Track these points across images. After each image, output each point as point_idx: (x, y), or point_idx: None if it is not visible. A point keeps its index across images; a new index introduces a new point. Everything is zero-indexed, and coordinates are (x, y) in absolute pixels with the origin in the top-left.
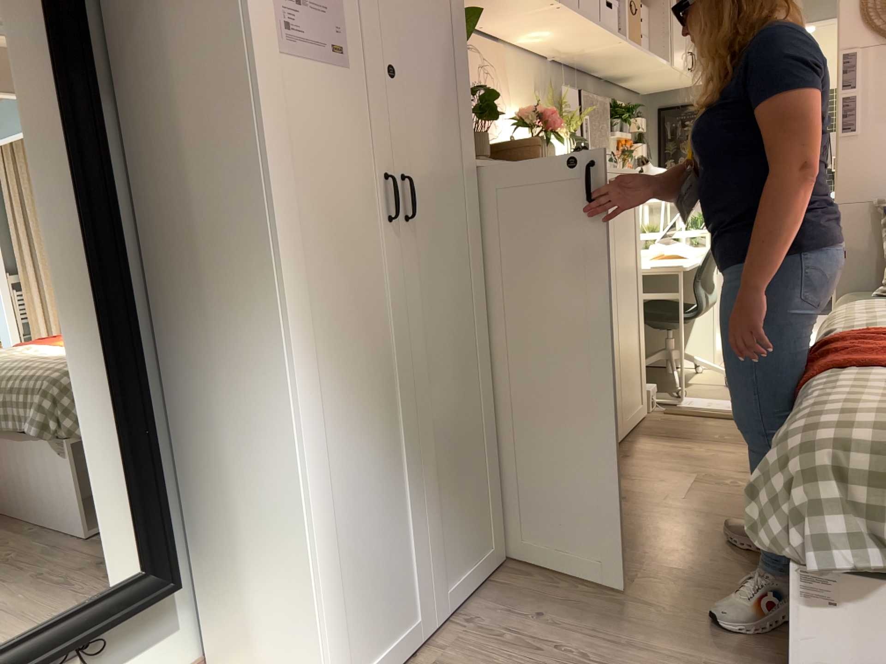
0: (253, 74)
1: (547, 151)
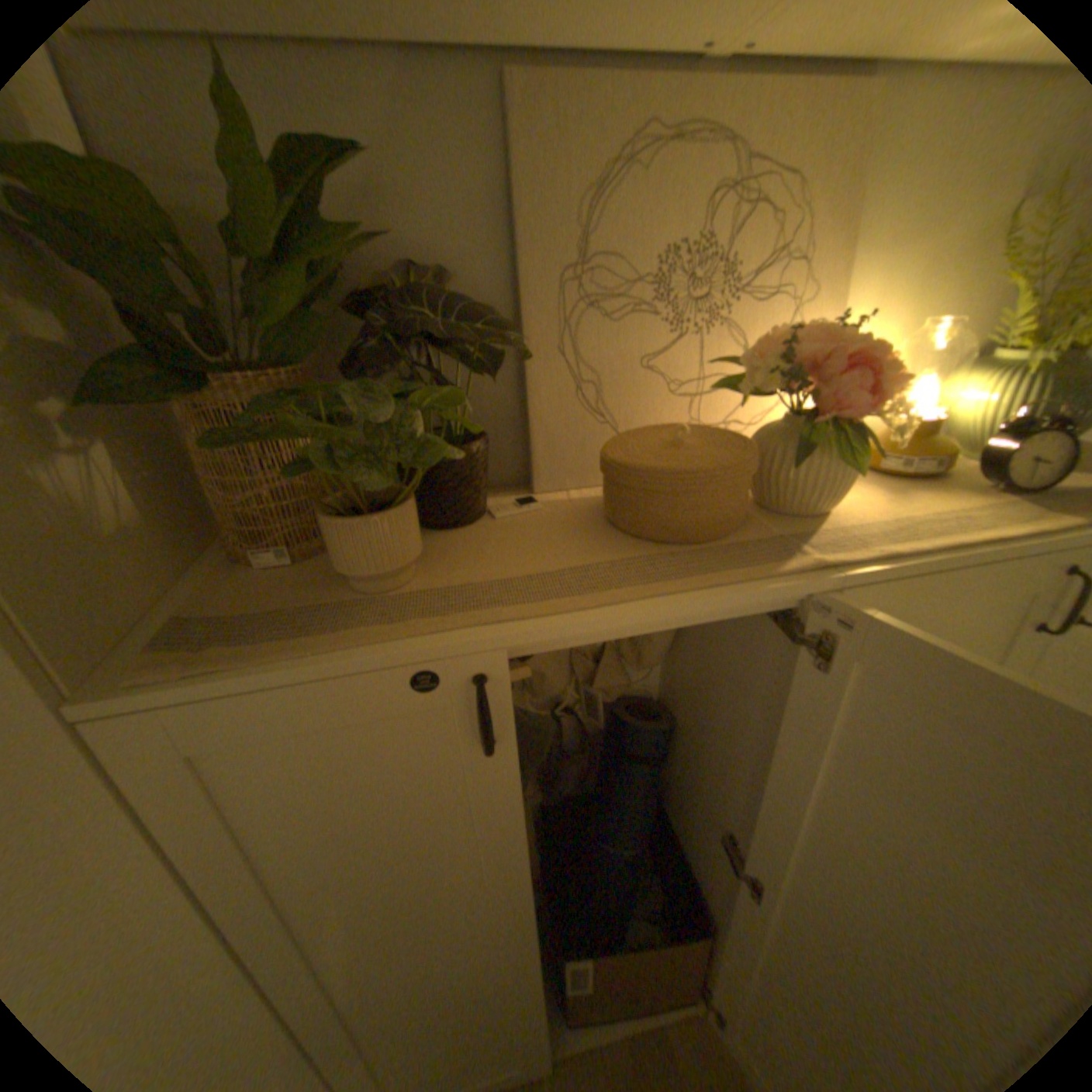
0: None
1: (810, 469)
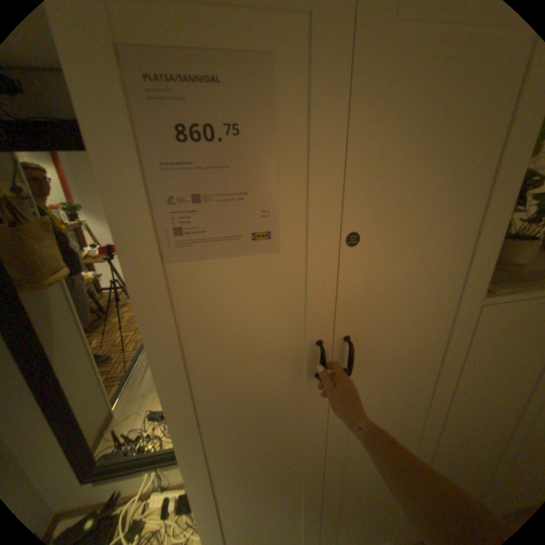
0: (132, 294)
1: None
